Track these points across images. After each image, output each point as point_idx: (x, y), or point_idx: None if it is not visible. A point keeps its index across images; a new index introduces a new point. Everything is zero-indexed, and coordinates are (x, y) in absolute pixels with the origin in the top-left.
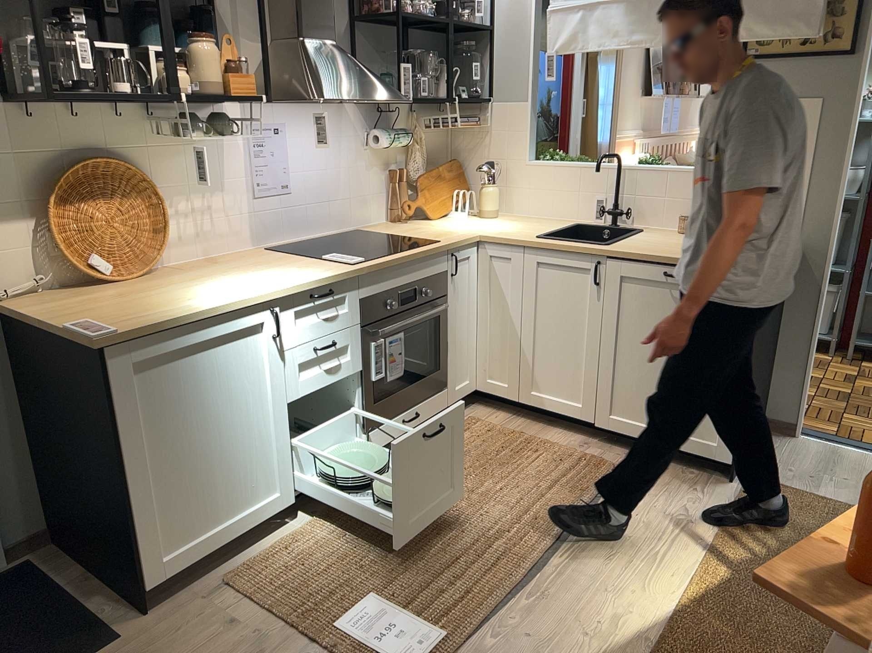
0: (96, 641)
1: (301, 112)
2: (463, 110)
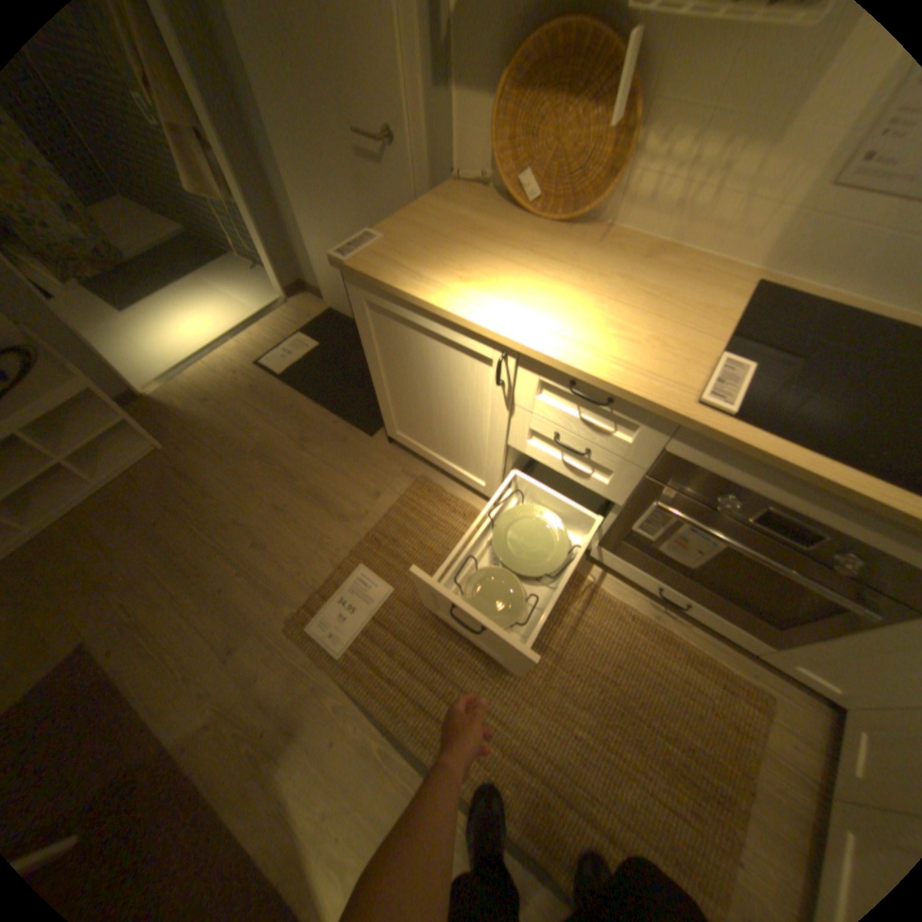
0: (368, 426)
1: None
2: None
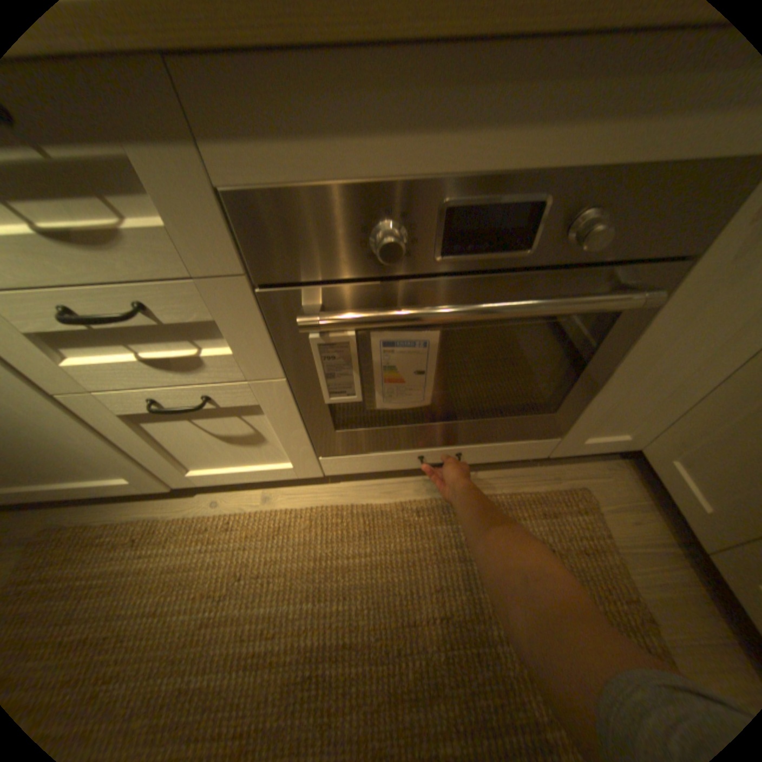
0: None
1: None
2: None
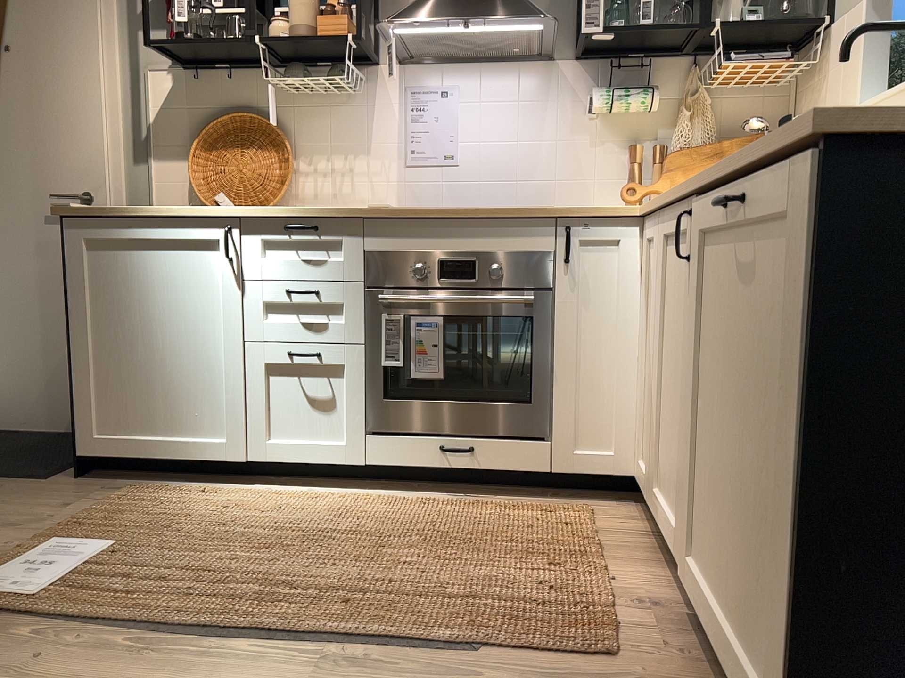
0: (39, 474)
1: (481, 72)
2: (804, 58)
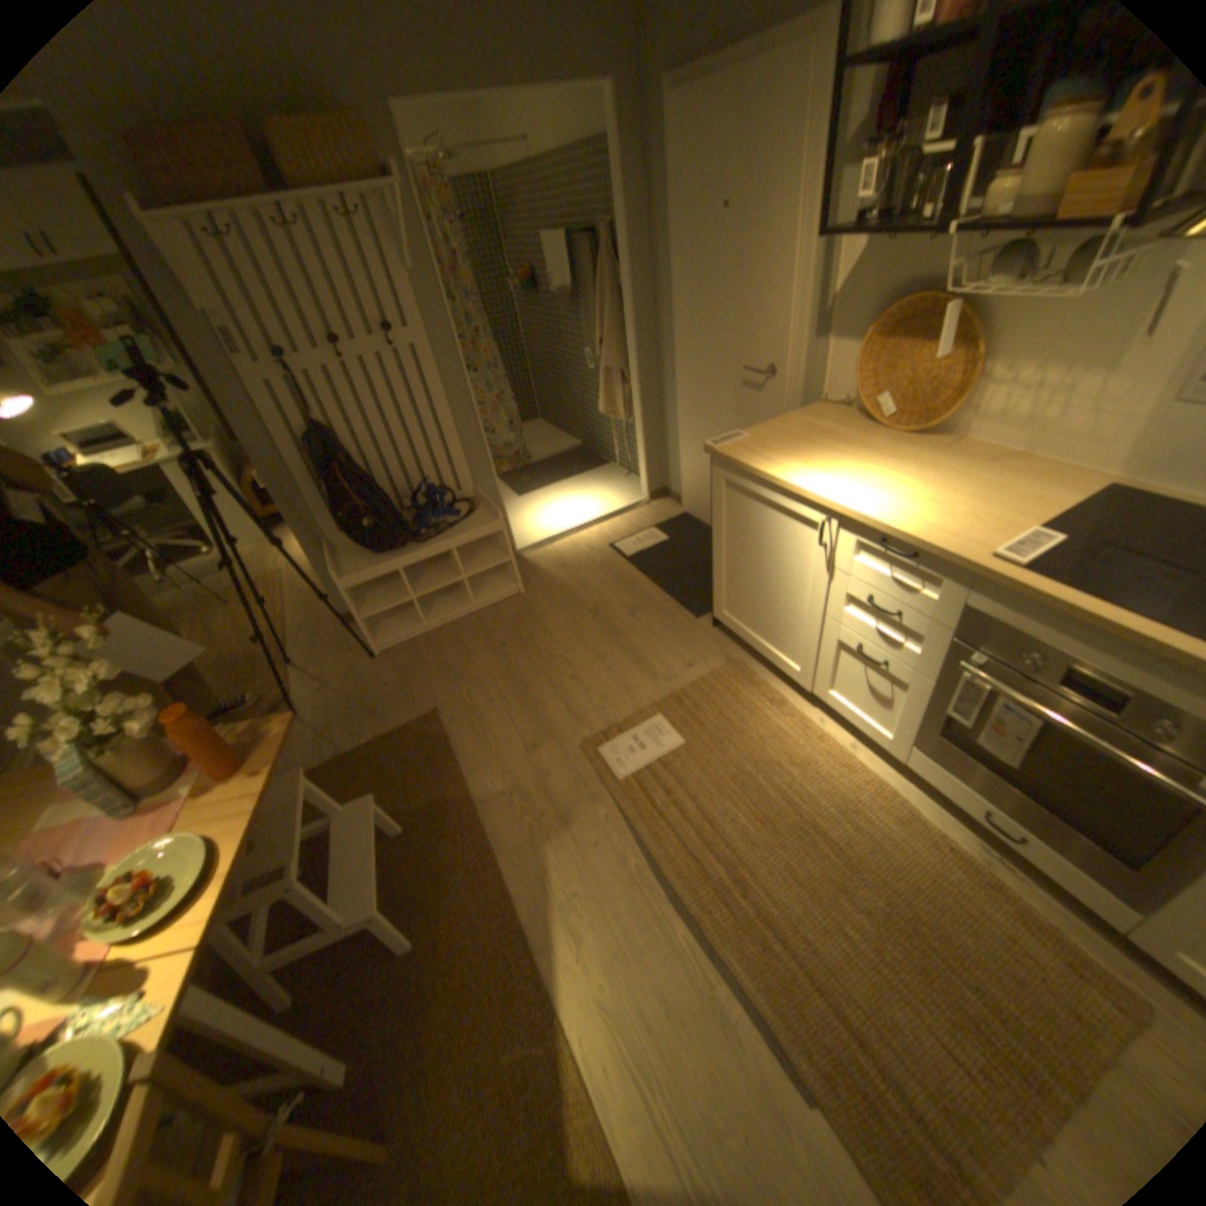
0: (696, 609)
1: None
2: None
